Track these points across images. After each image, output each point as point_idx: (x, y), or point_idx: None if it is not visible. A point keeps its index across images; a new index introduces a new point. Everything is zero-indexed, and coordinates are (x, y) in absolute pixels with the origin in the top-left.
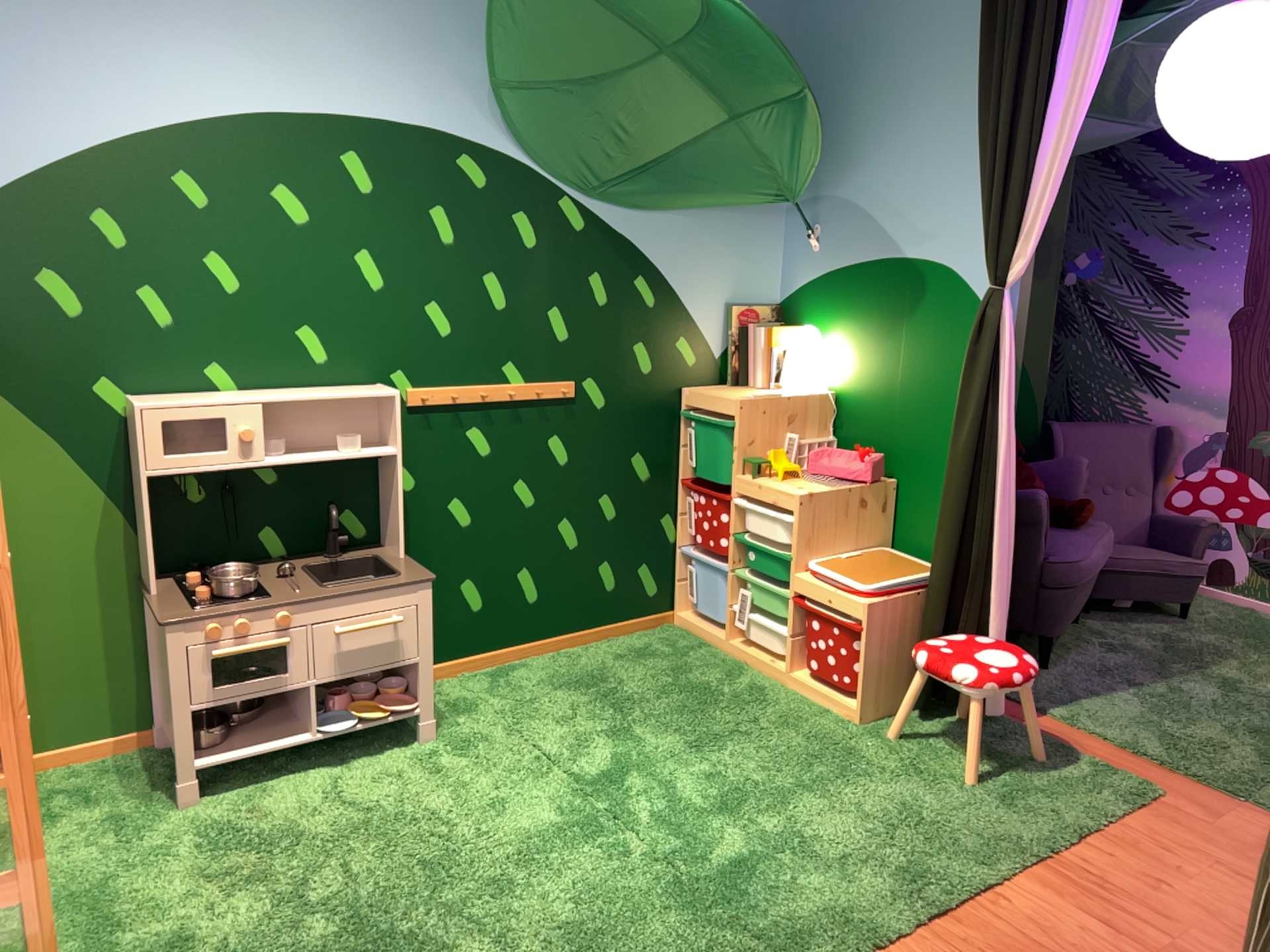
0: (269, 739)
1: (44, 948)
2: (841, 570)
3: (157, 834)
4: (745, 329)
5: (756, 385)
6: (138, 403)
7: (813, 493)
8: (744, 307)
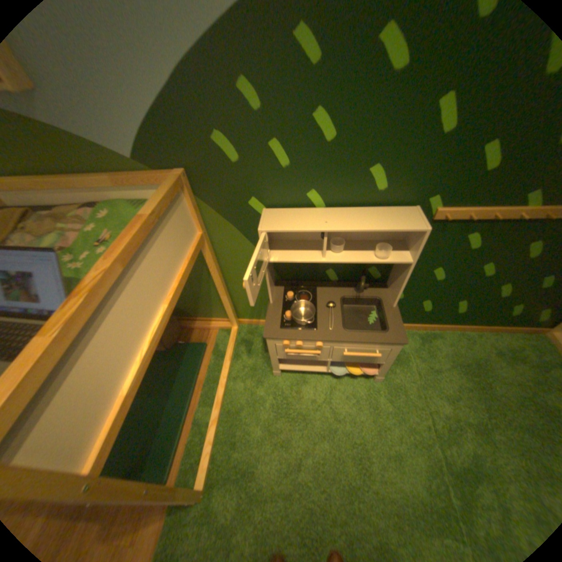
0: (310, 363)
1: (207, 452)
2: None
3: (262, 389)
4: None
5: None
6: (261, 226)
7: None
8: None
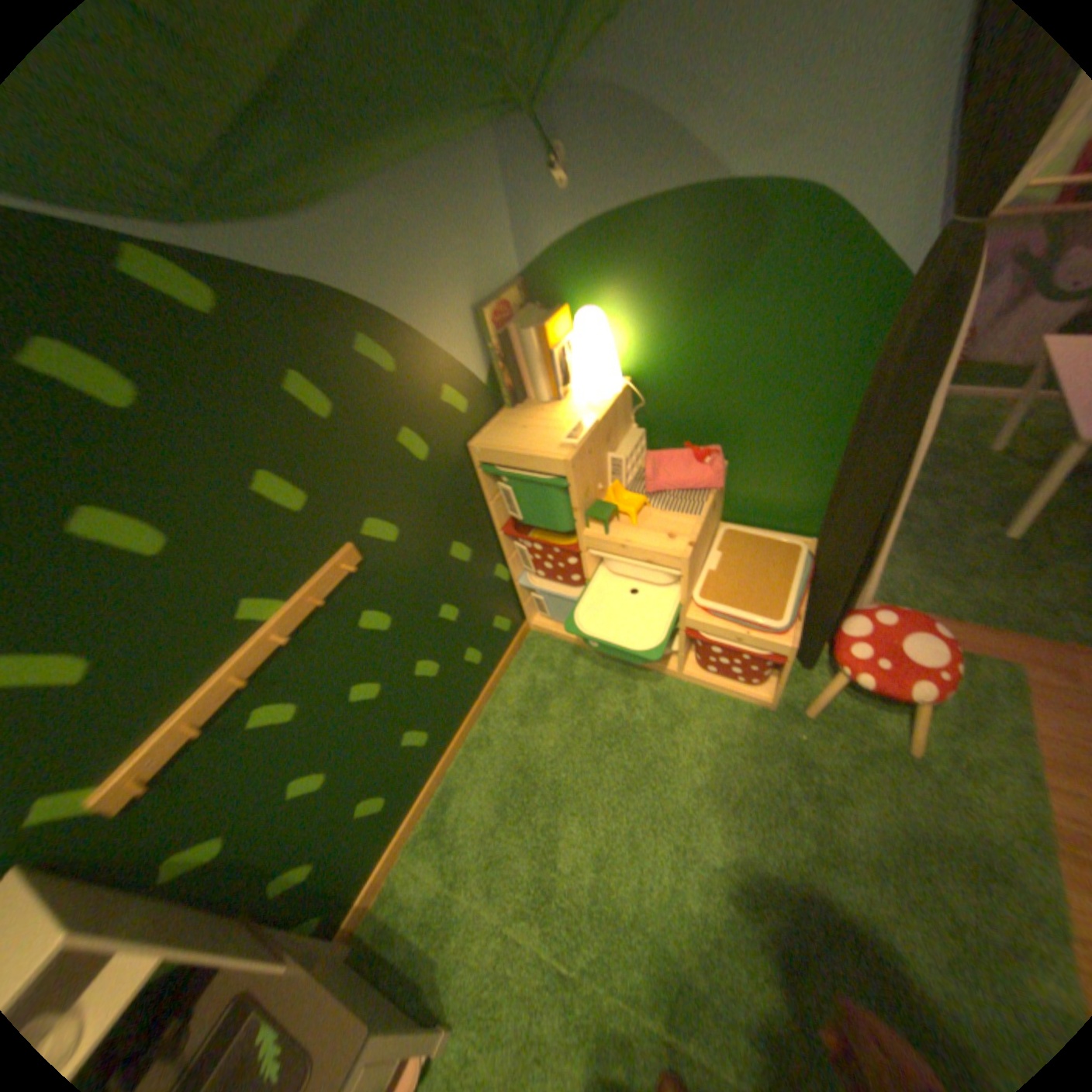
0: None
1: None
2: (729, 597)
3: None
4: (506, 335)
5: (541, 400)
6: None
7: (693, 543)
8: (495, 305)
